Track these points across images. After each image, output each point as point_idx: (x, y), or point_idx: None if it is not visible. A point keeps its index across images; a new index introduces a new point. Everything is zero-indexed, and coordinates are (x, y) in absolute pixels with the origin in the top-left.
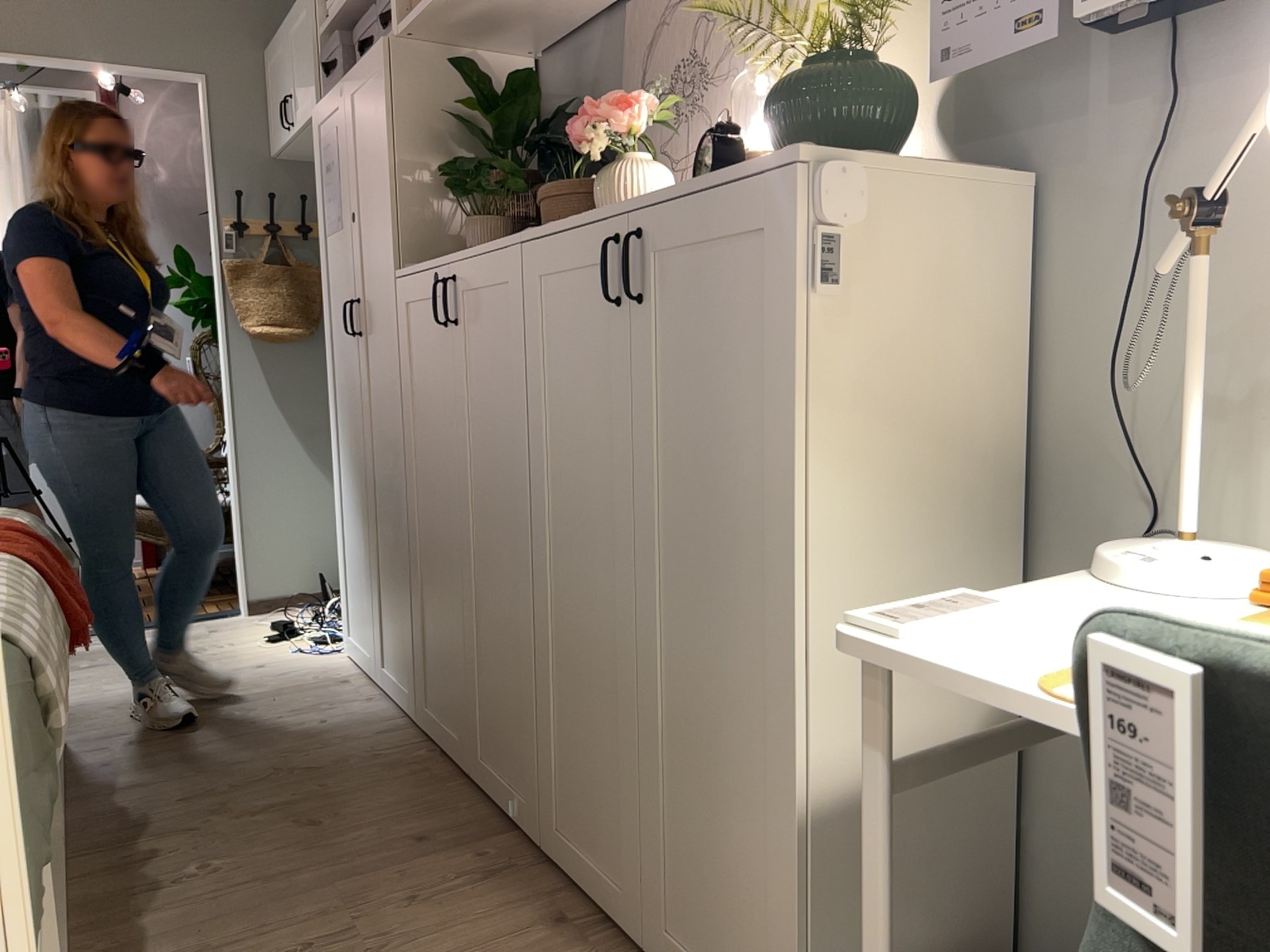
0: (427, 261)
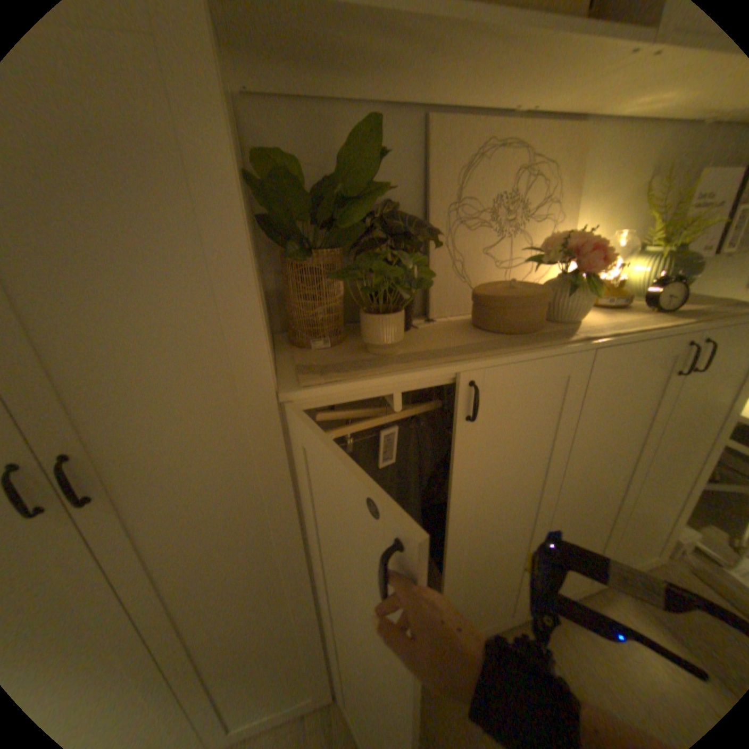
0: (392, 372)
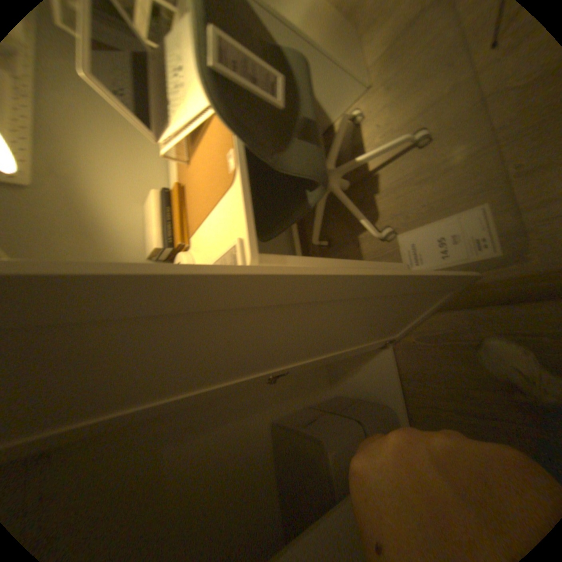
0: None
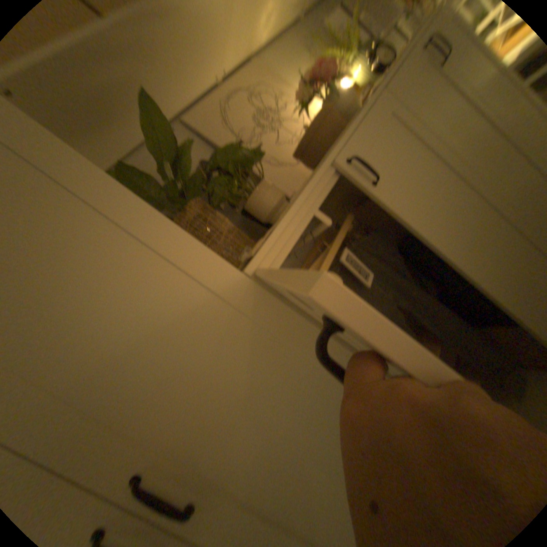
0: (298, 195)
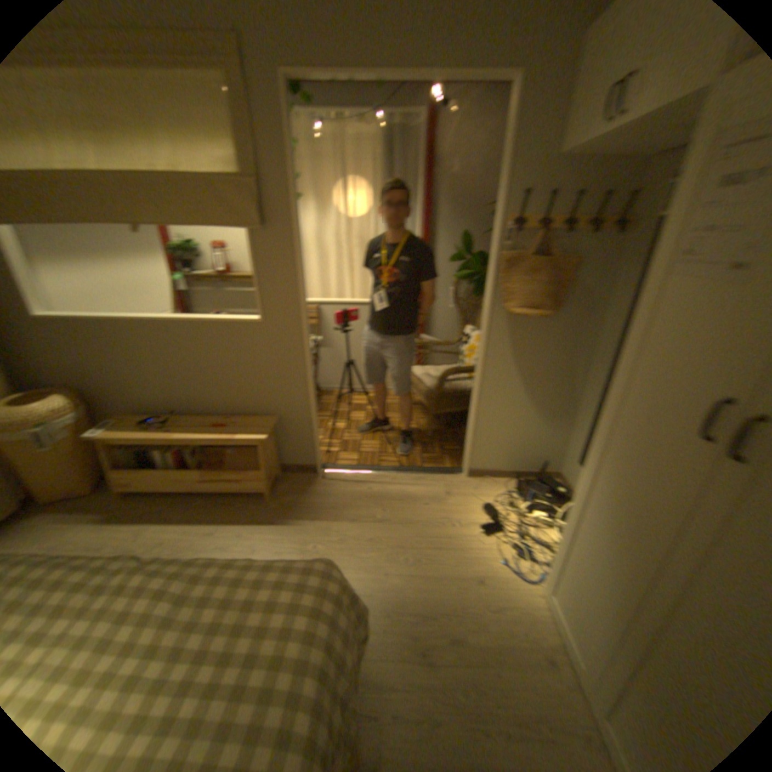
0: None
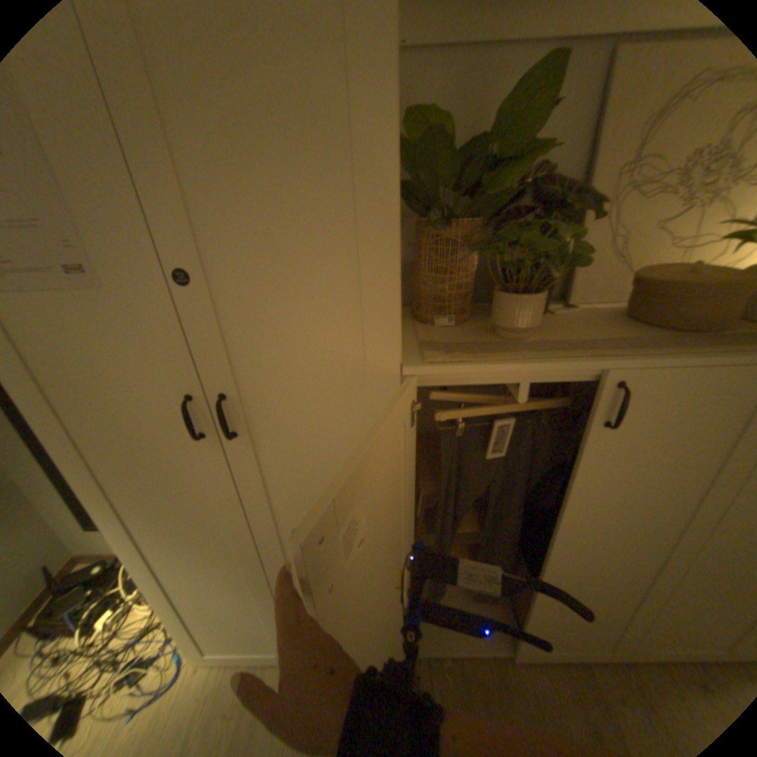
0: (525, 360)
